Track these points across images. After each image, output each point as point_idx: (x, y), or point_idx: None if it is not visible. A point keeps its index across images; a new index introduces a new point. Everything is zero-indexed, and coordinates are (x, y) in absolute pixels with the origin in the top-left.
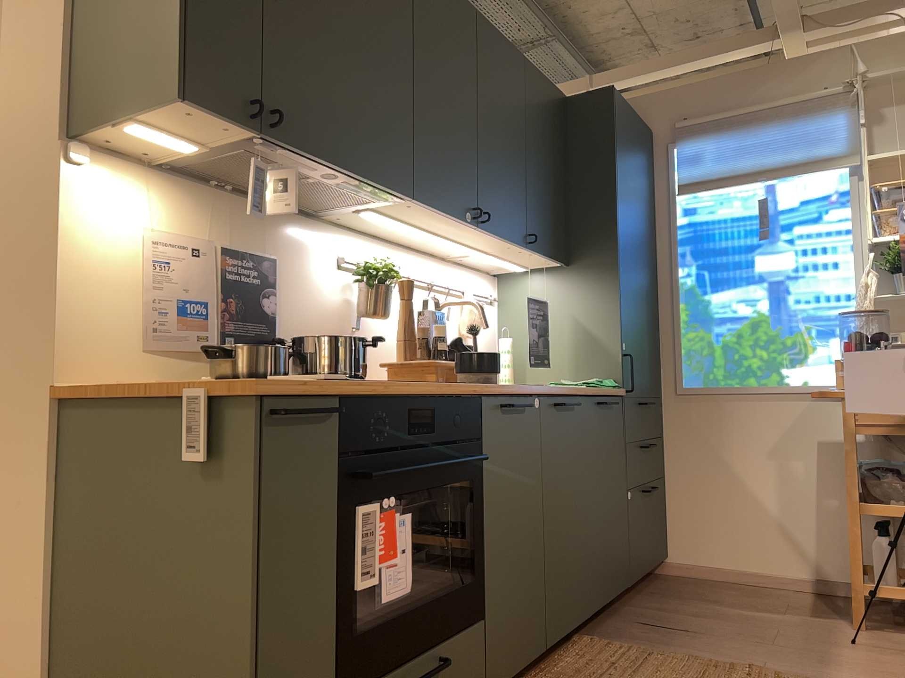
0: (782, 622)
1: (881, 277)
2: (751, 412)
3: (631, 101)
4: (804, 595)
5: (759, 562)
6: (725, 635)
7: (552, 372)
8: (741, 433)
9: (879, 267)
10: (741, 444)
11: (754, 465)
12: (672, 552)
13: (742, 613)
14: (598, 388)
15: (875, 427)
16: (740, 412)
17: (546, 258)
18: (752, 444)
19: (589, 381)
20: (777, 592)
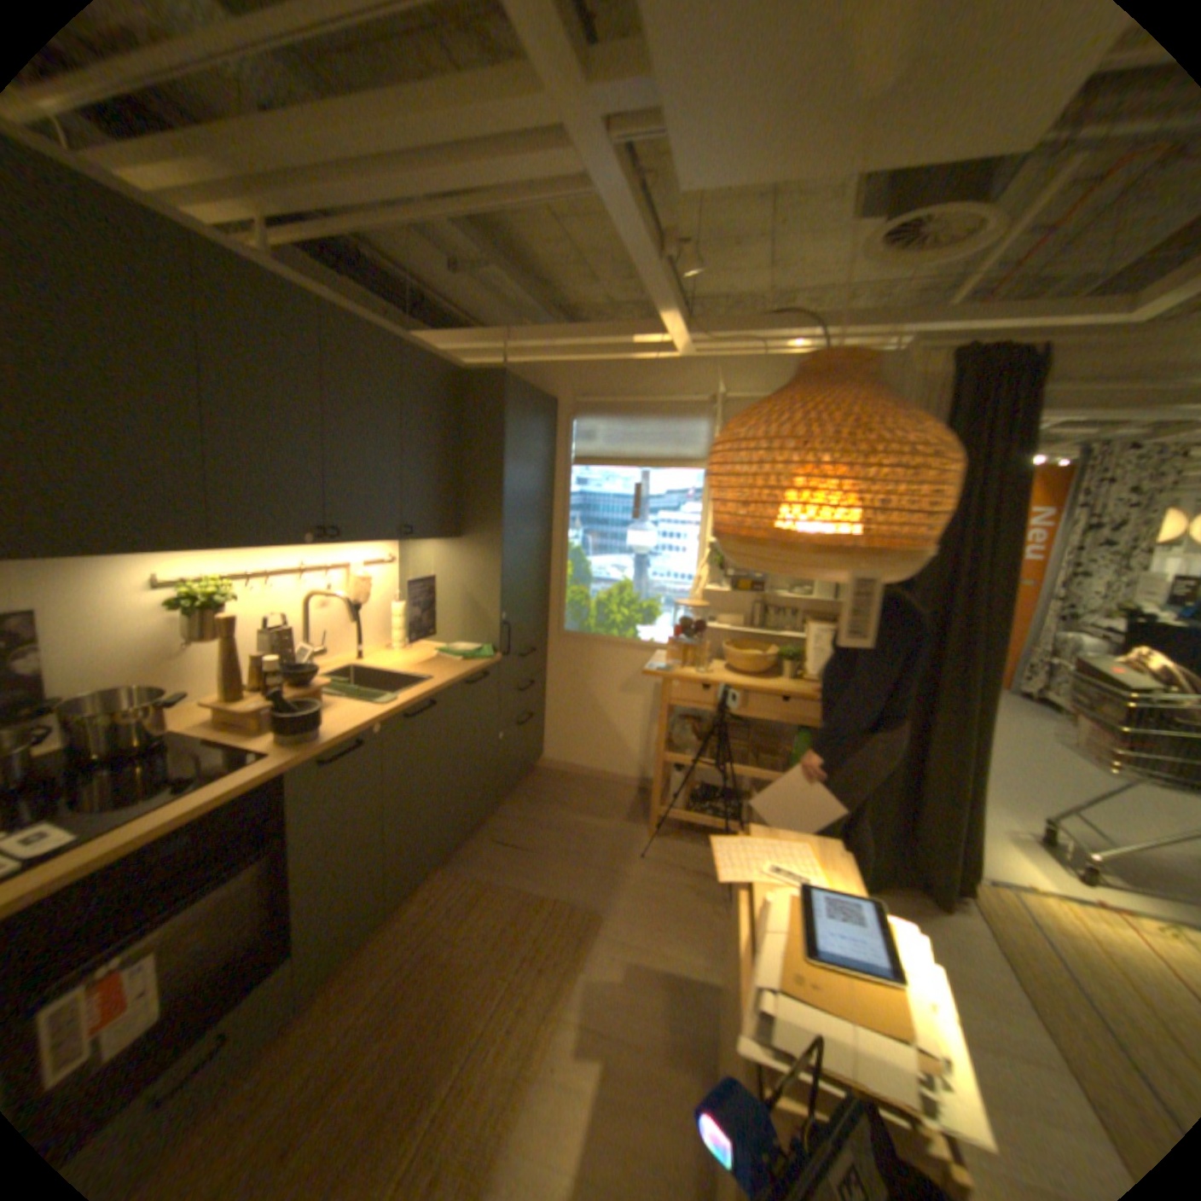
0: (601, 833)
1: (715, 566)
2: (611, 657)
3: (542, 365)
4: (630, 793)
5: (605, 765)
6: (553, 856)
7: (442, 631)
8: (602, 672)
9: (714, 559)
10: (602, 680)
11: (609, 697)
12: (545, 753)
13: (577, 823)
14: (472, 661)
15: (681, 703)
16: (603, 656)
17: (431, 539)
18: (610, 681)
19: (470, 646)
20: (611, 791)
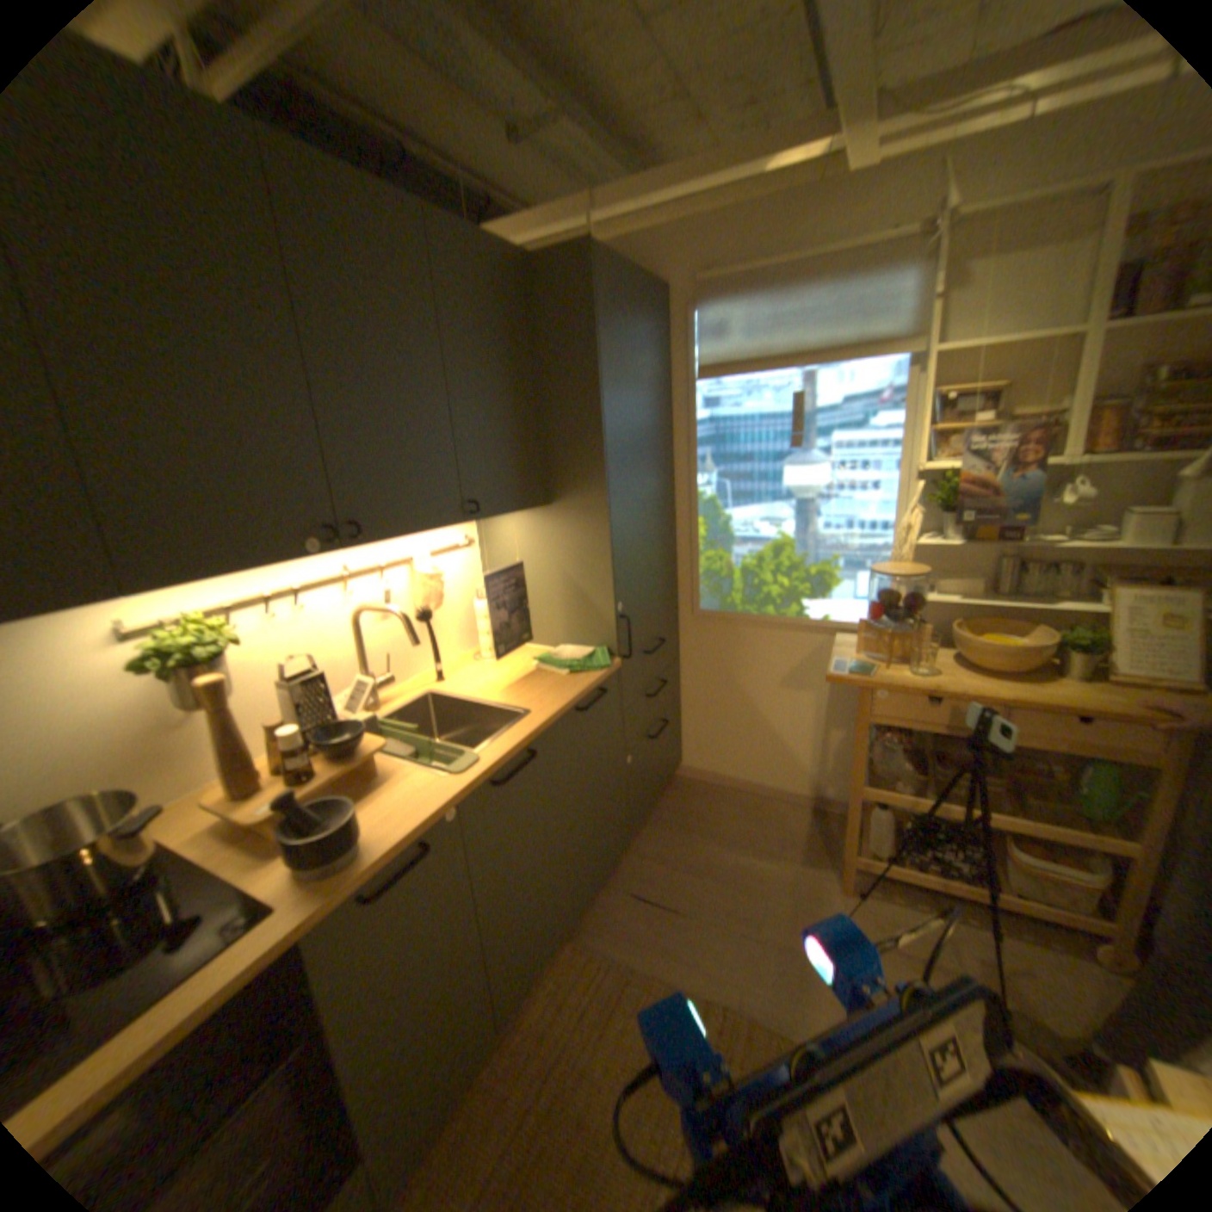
0: (772, 883)
1: (928, 504)
2: (766, 642)
3: (641, 235)
4: (801, 815)
5: (764, 777)
6: (712, 923)
7: (541, 629)
8: (754, 661)
9: (928, 494)
10: (754, 671)
11: (765, 693)
12: (684, 760)
13: (737, 866)
14: (582, 673)
15: (892, 720)
16: (755, 641)
17: (509, 513)
18: (766, 673)
19: (579, 649)
20: (776, 813)
